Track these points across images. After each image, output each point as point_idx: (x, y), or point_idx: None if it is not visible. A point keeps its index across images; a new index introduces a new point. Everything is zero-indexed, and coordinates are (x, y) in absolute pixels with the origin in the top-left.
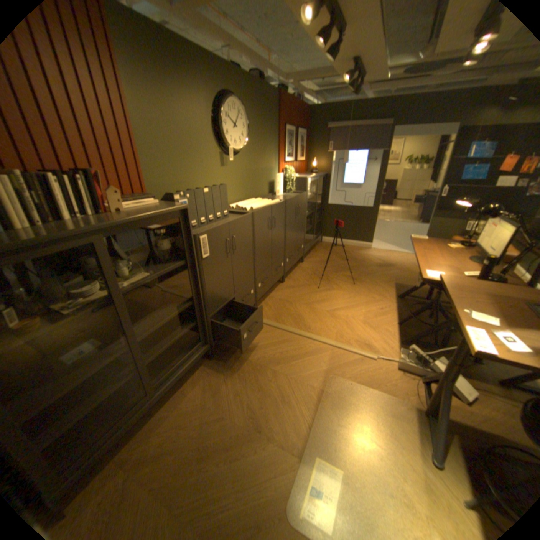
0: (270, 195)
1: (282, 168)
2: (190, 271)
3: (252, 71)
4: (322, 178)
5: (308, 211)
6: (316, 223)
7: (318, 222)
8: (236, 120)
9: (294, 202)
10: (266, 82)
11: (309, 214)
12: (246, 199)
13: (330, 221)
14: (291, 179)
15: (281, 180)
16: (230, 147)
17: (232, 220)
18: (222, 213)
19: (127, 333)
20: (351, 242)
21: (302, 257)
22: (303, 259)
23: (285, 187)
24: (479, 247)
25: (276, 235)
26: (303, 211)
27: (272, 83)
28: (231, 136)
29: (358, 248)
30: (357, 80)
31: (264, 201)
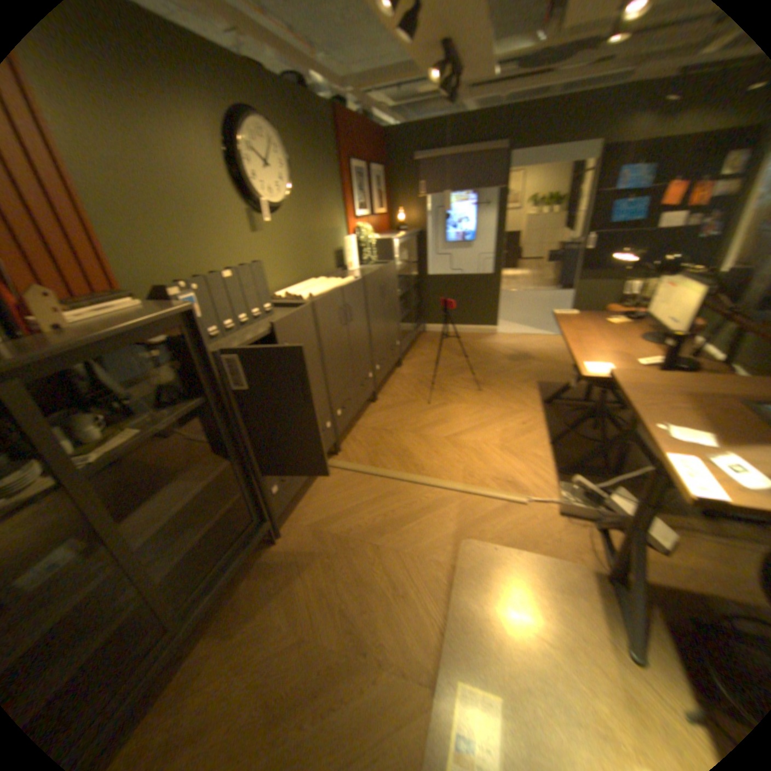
0: (340, 271)
1: (354, 227)
2: (218, 412)
3: (287, 76)
4: (416, 237)
5: (401, 290)
6: (415, 307)
7: (417, 304)
8: (268, 156)
9: (378, 279)
10: (313, 93)
11: (403, 294)
12: (303, 281)
13: (435, 301)
14: (370, 244)
15: (355, 246)
16: (265, 200)
17: (281, 319)
18: (263, 308)
19: (111, 542)
20: (469, 328)
21: (401, 360)
22: (403, 362)
23: (363, 257)
24: (653, 319)
25: (356, 332)
26: (394, 291)
27: (322, 95)
28: (263, 182)
29: (479, 337)
30: (452, 80)
31: (332, 282)
